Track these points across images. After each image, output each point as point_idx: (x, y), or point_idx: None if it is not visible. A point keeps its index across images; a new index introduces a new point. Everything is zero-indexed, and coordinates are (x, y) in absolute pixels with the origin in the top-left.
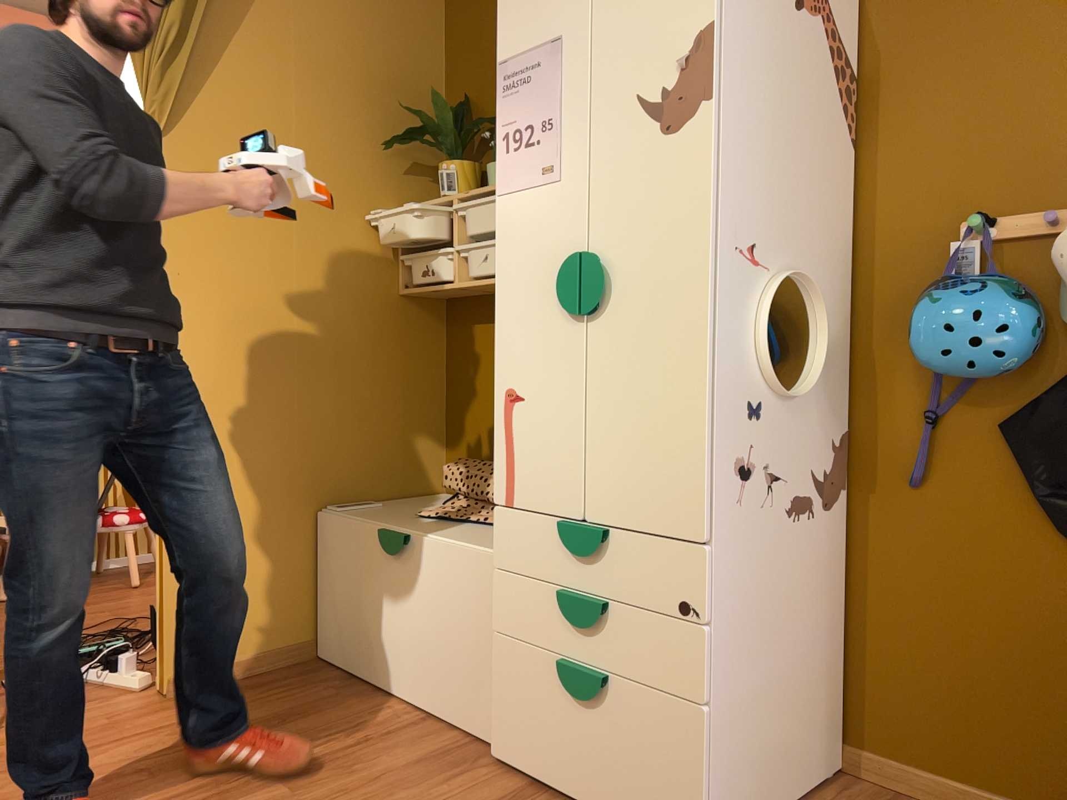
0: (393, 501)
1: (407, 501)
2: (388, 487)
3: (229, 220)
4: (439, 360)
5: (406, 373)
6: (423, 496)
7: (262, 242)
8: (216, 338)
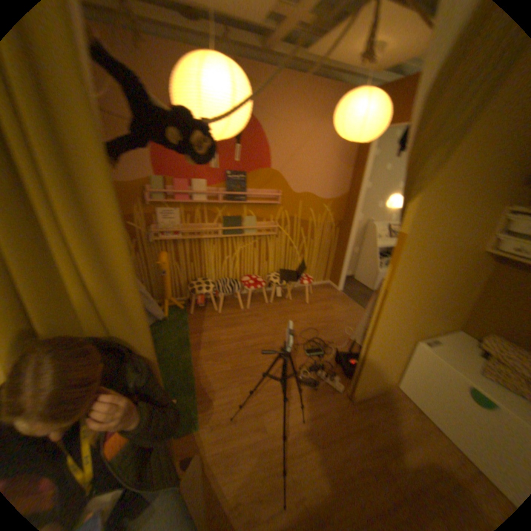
0: (445, 337)
1: (453, 339)
2: (444, 330)
3: (434, 228)
4: (487, 277)
5: (471, 285)
6: (455, 332)
7: (443, 236)
8: (410, 284)
